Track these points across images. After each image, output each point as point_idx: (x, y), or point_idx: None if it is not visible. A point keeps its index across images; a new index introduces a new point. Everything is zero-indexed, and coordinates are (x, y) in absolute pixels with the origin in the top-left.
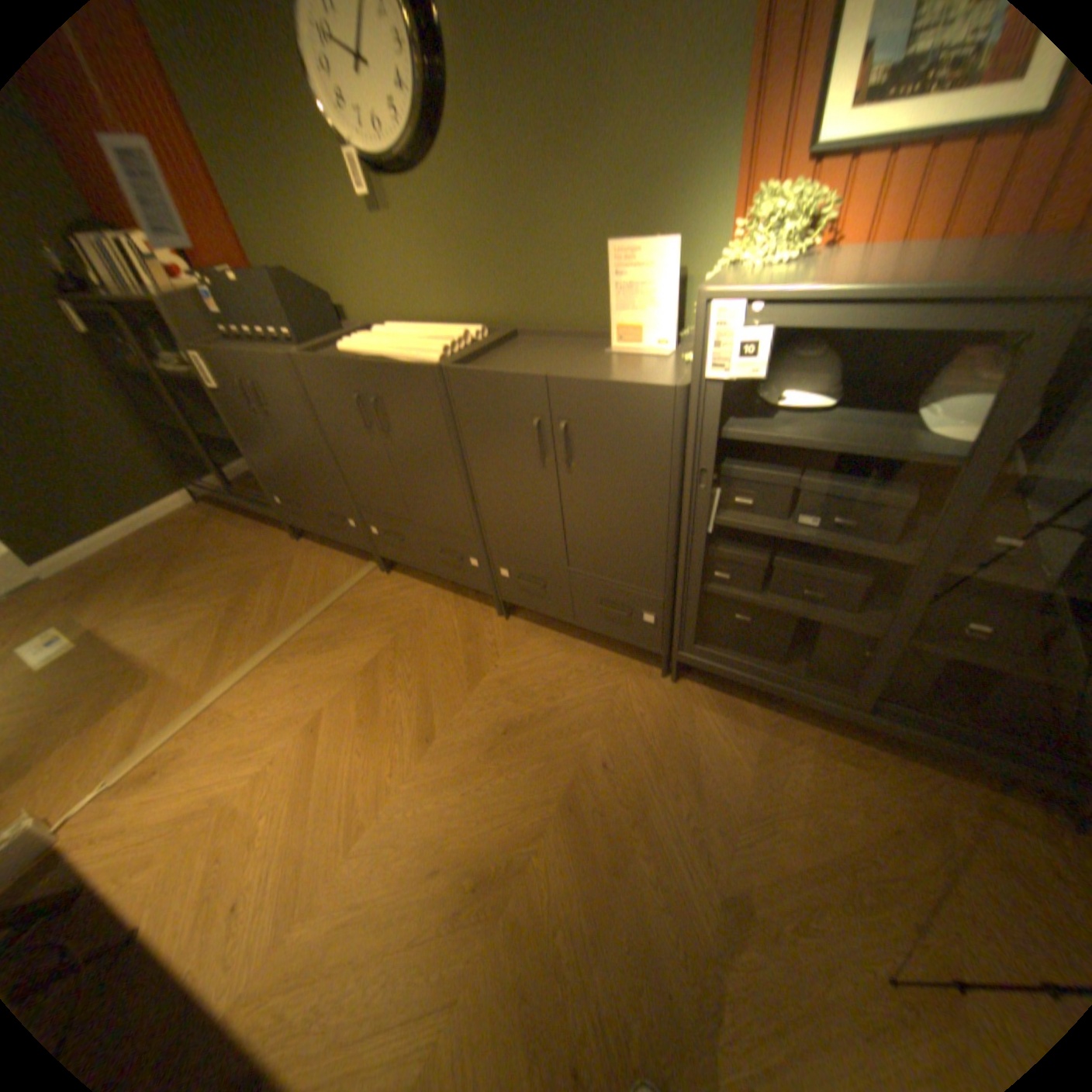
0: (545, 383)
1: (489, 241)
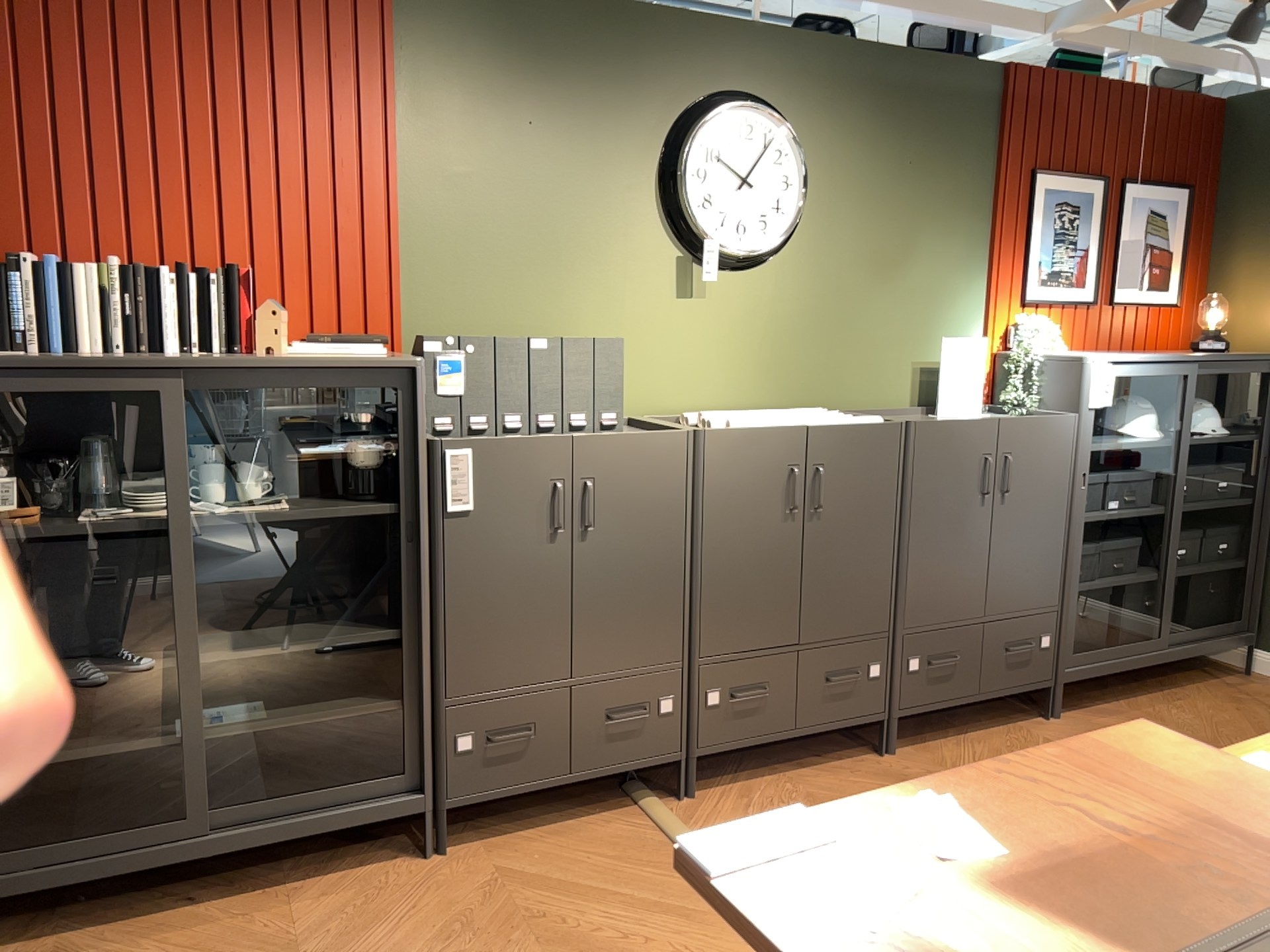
0: (998, 424)
1: (812, 333)
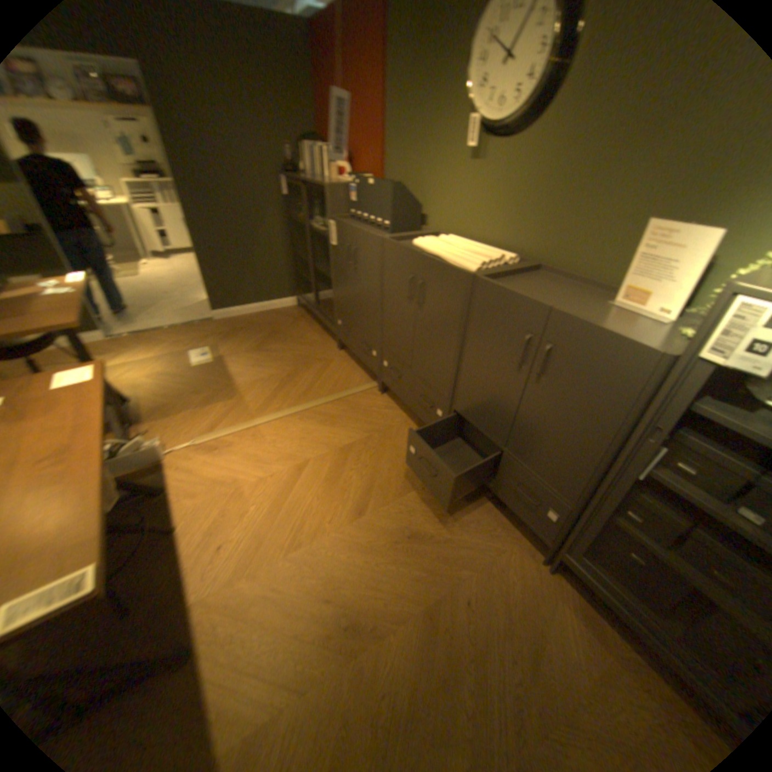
0: (548, 311)
1: (548, 194)
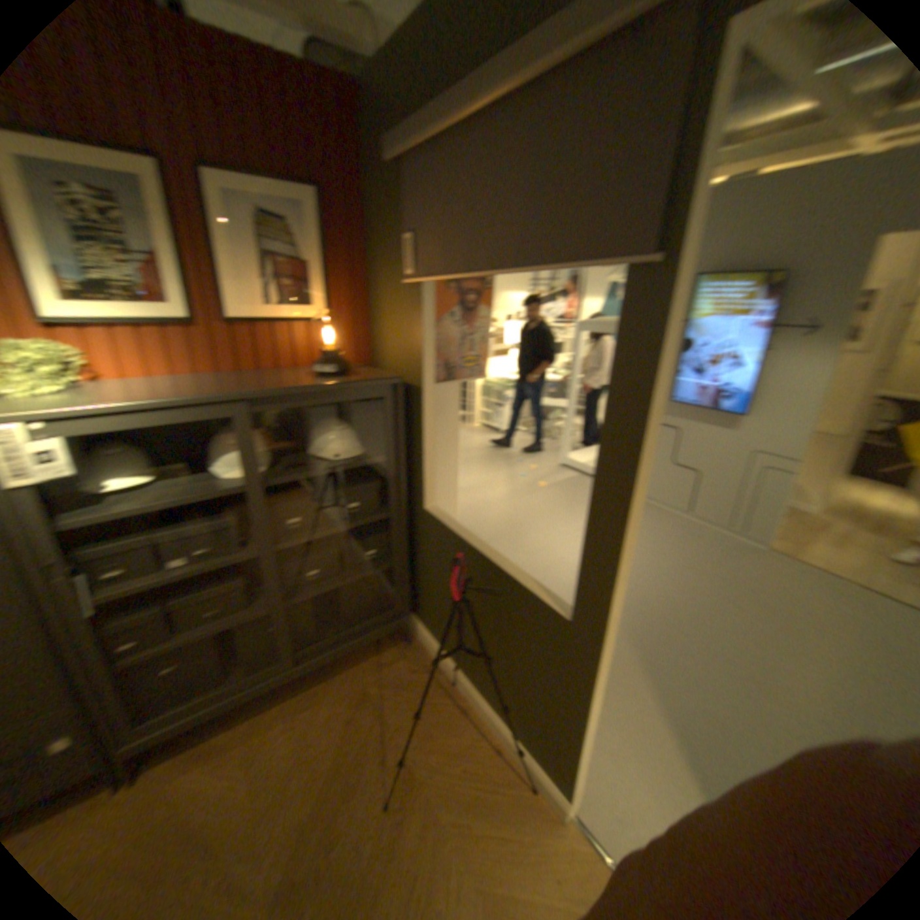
0: None
1: None
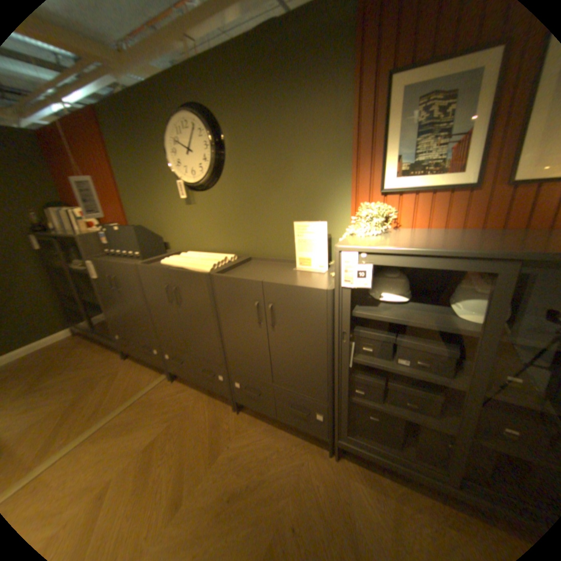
0: (261, 284)
1: (239, 218)
